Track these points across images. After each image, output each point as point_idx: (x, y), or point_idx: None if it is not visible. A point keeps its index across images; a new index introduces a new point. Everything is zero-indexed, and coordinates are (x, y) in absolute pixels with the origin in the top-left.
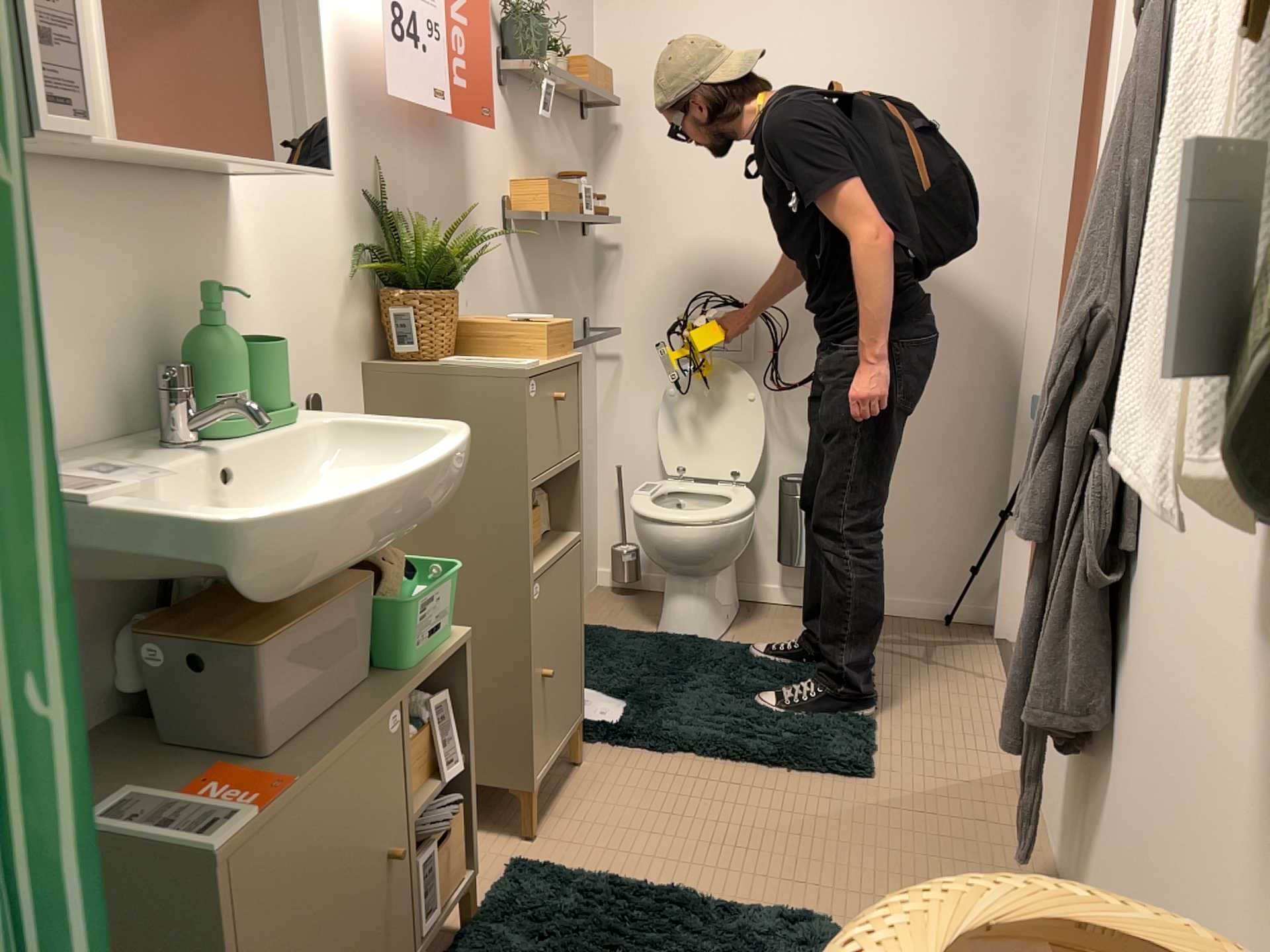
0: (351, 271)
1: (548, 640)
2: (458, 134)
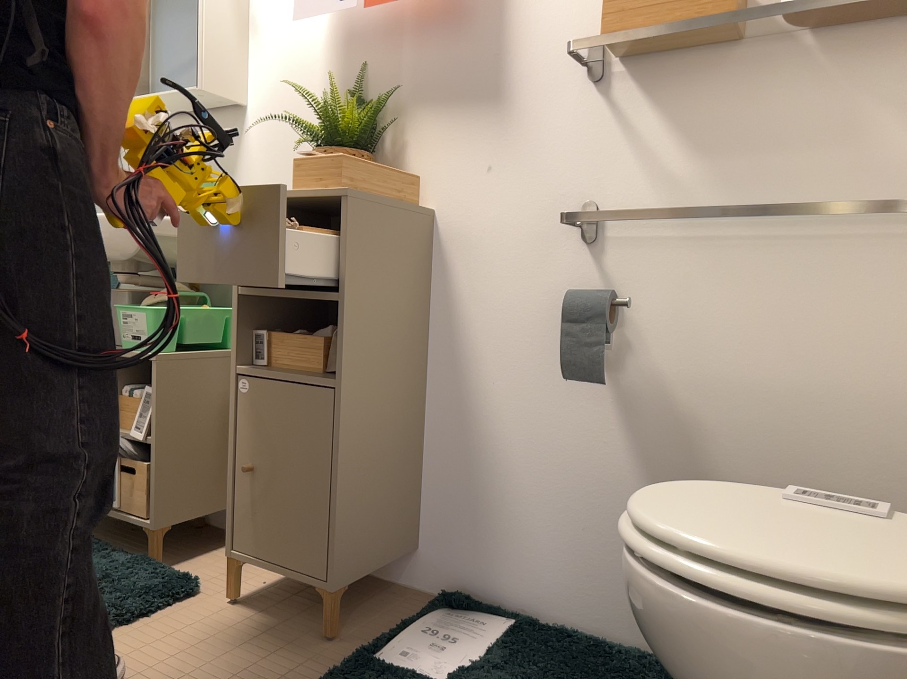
0: (302, 148)
1: (263, 439)
2: (489, 7)
